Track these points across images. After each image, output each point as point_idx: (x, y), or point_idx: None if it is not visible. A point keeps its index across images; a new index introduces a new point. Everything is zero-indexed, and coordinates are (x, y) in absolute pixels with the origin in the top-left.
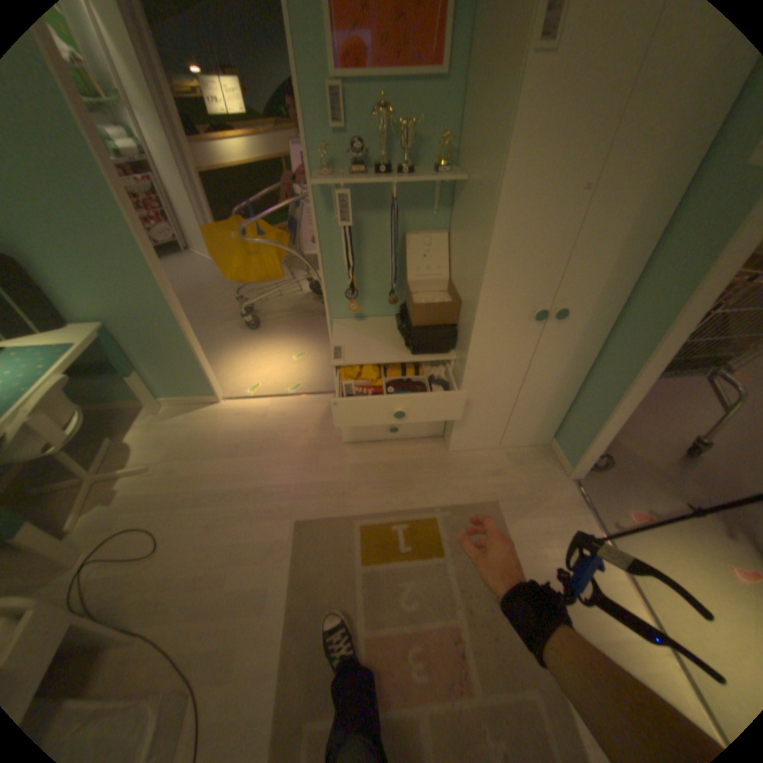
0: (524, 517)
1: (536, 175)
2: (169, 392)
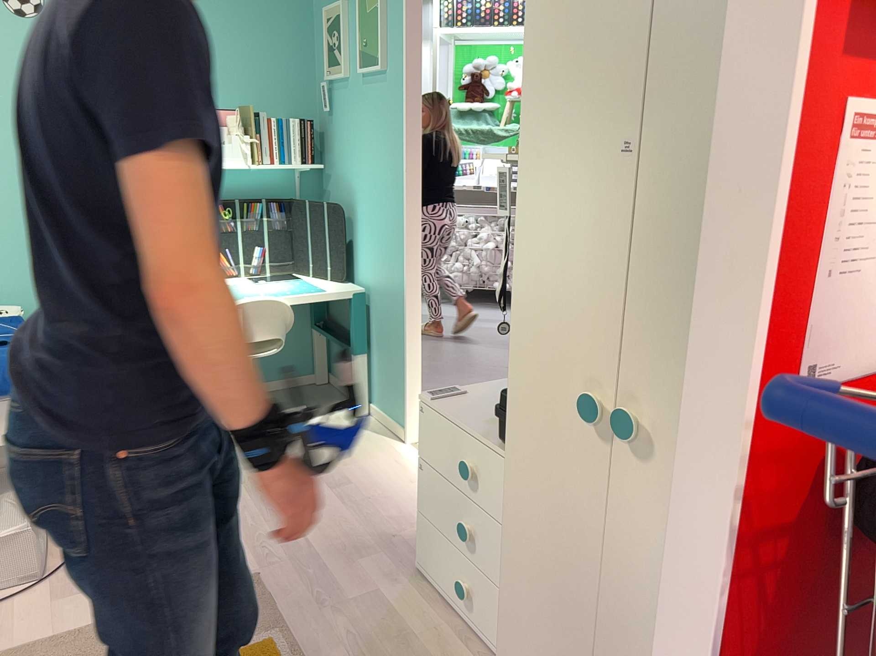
0: None
1: (554, 122)
2: (380, 401)
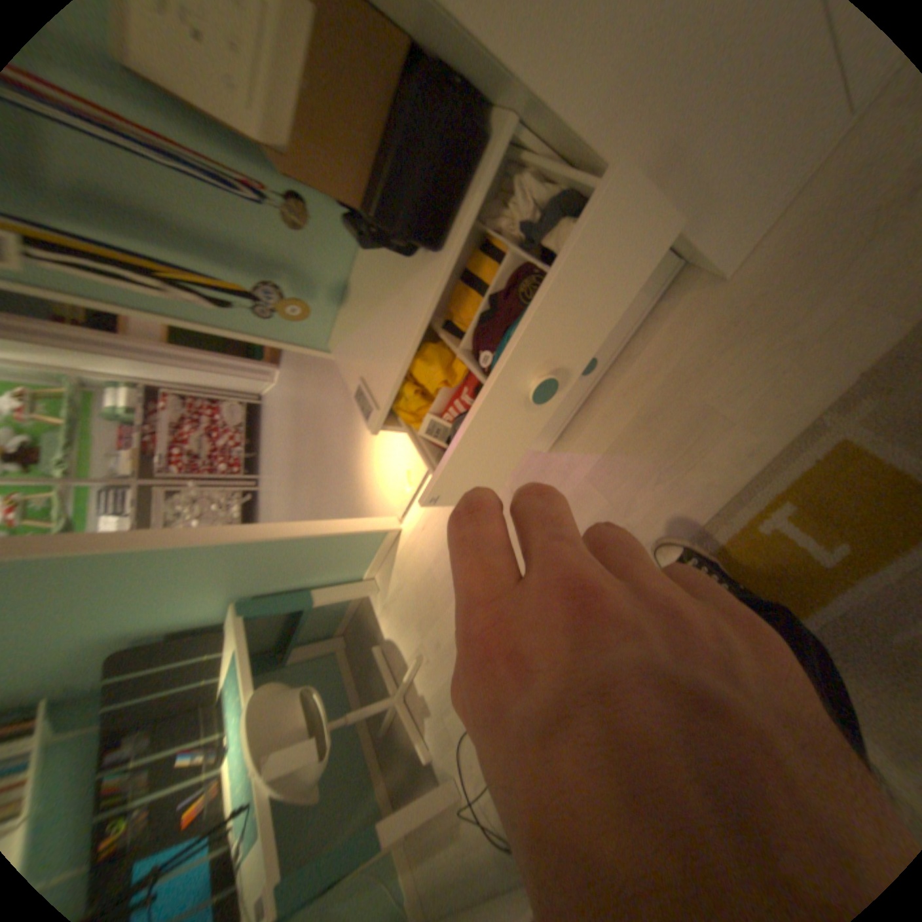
0: None
1: None
2: (358, 565)
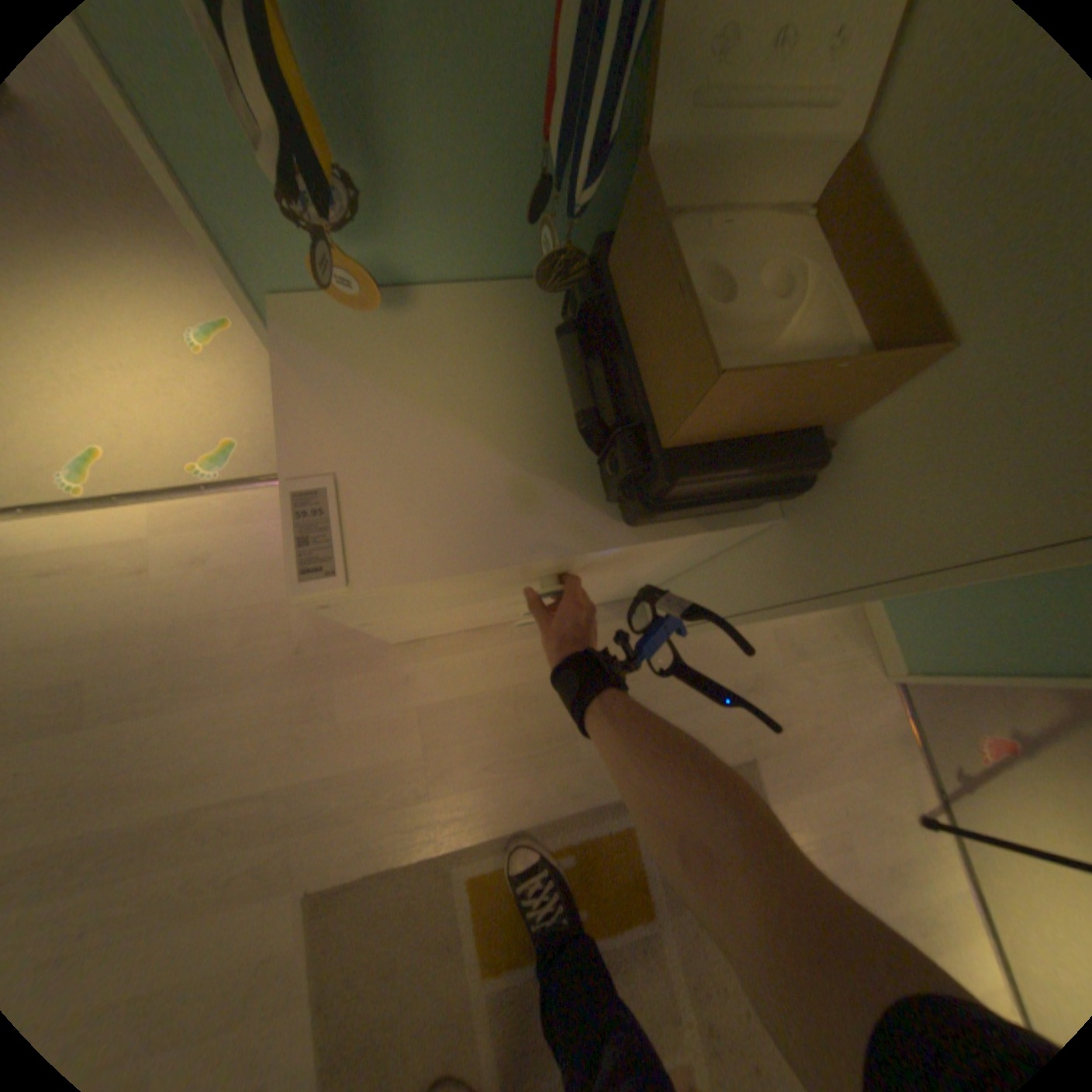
0: (805, 789)
1: None
2: None
